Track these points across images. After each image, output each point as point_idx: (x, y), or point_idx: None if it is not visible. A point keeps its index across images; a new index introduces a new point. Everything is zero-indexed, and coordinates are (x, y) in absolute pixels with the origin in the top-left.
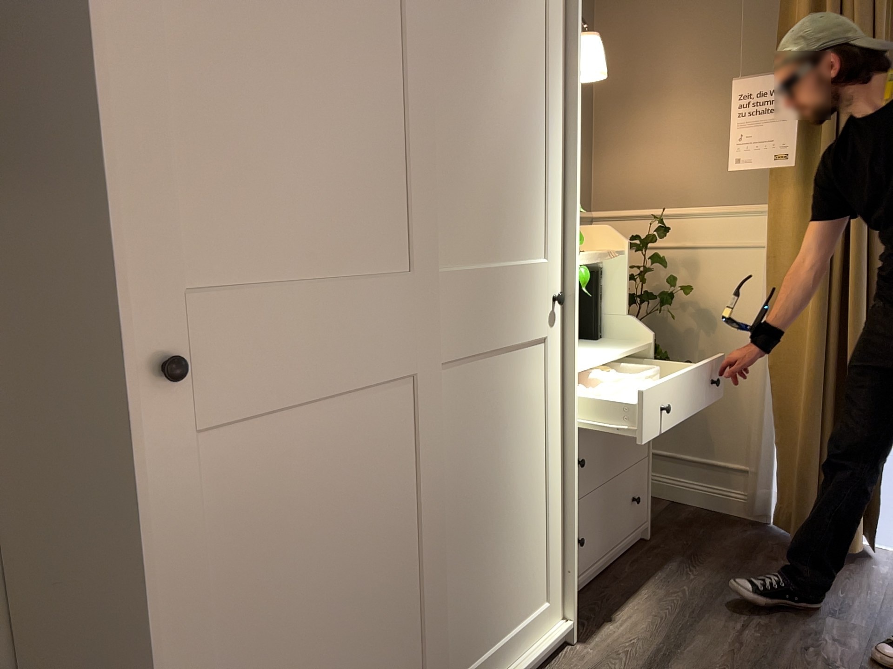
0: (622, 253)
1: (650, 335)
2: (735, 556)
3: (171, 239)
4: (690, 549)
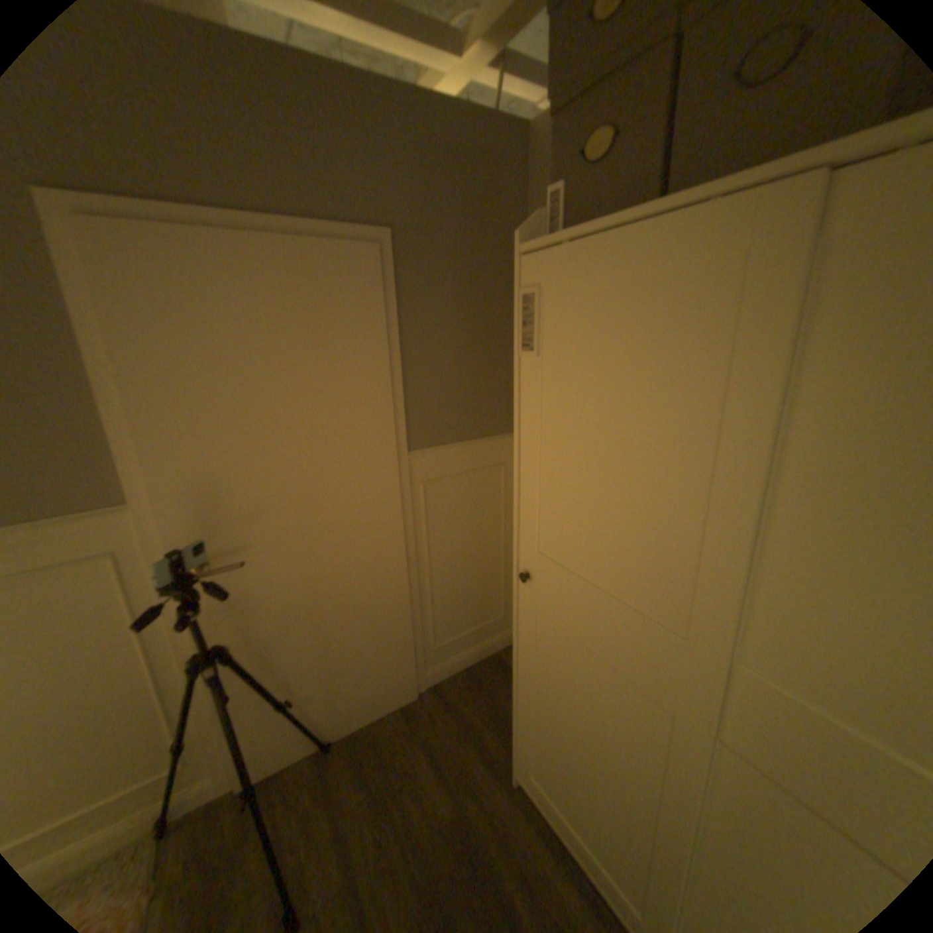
0: None
1: None
2: None
3: (531, 530)
4: None
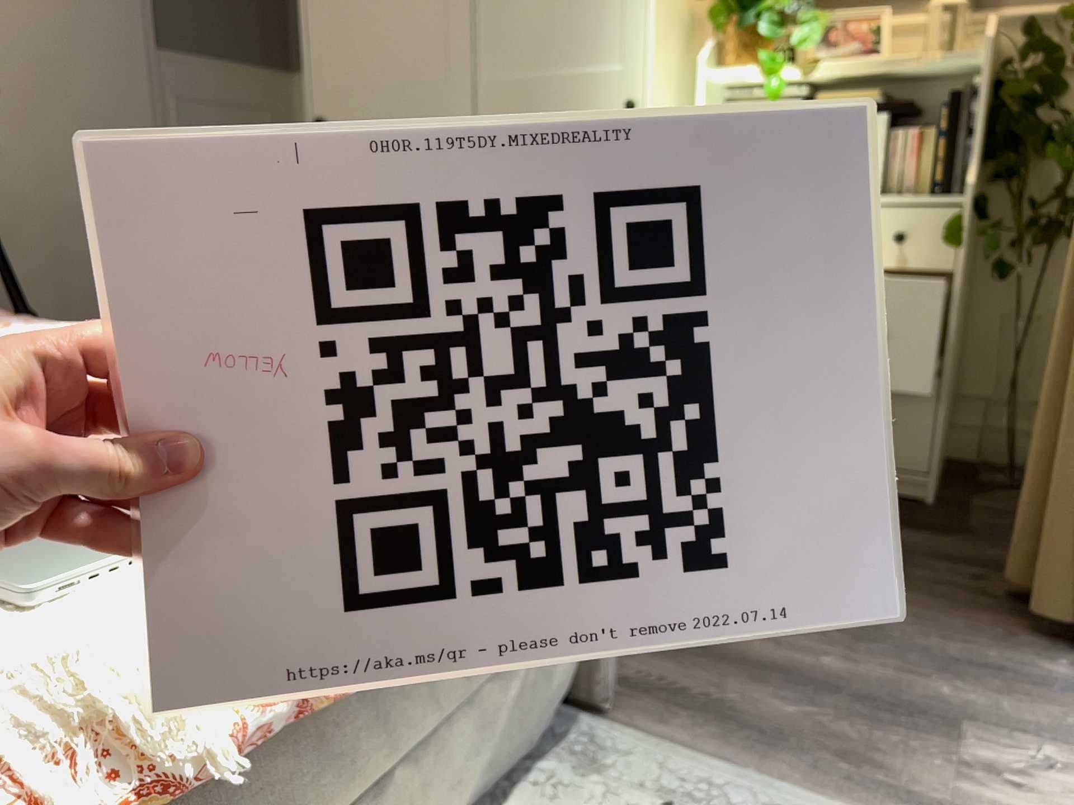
0: (977, 54)
1: (976, 185)
2: (957, 558)
3: (328, 70)
4: (943, 531)
